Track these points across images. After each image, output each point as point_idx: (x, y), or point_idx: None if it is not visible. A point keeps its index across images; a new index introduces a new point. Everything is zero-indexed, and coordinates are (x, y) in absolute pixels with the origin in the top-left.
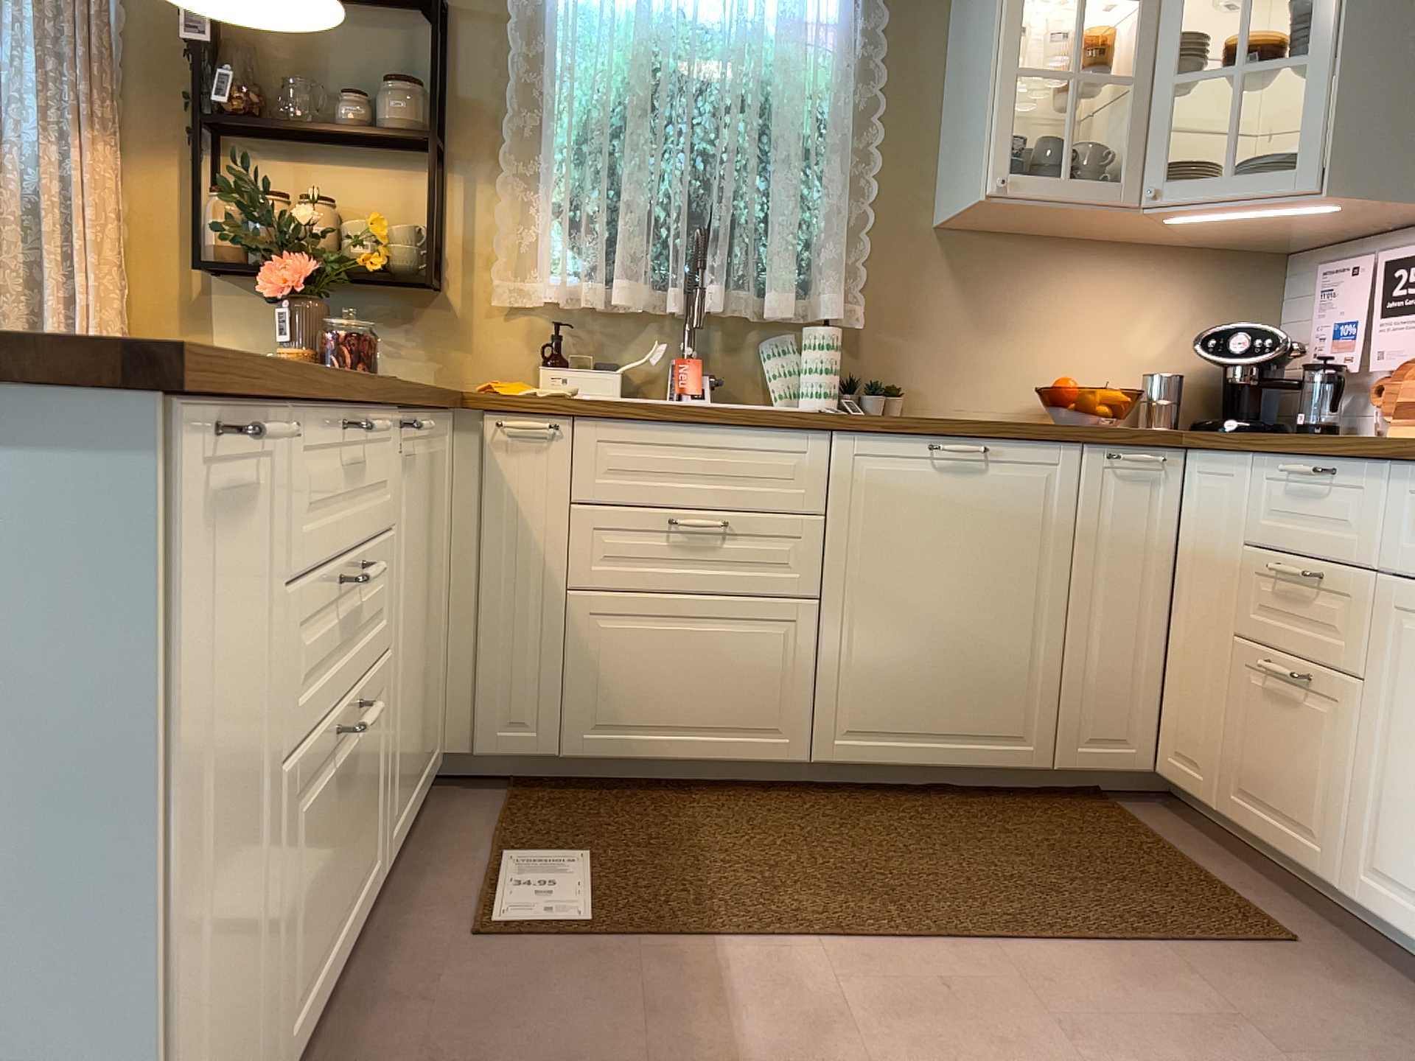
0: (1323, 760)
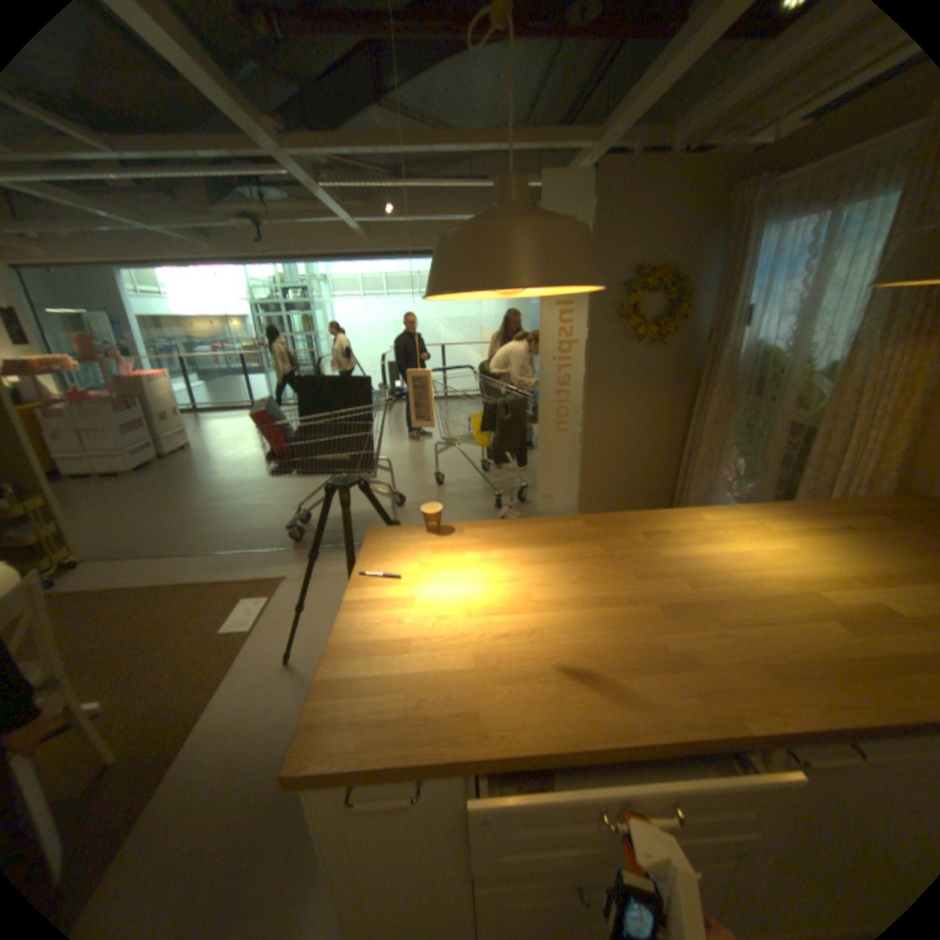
0: None
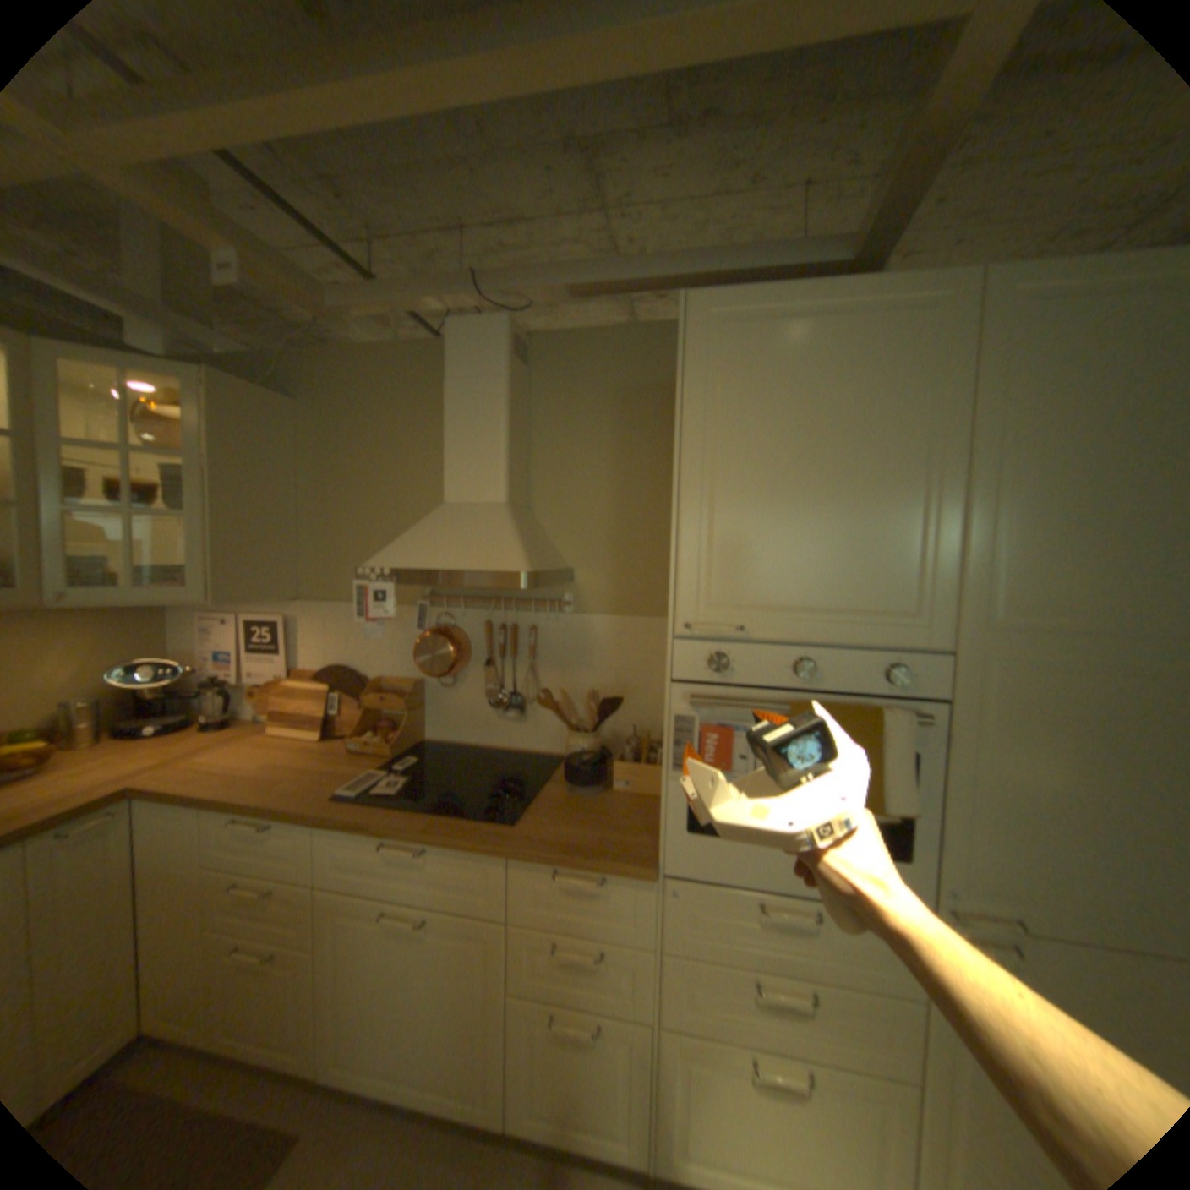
0: (290, 1006)
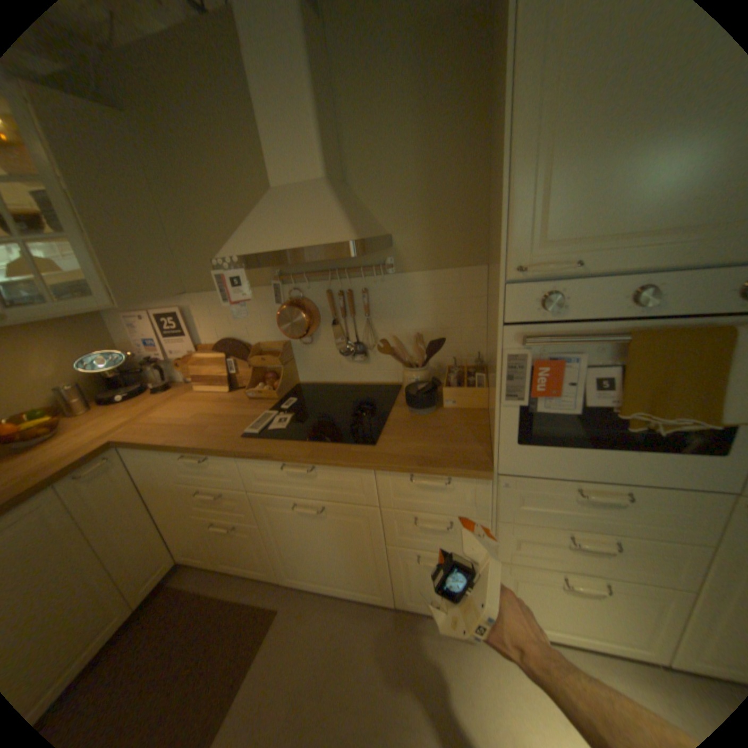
0: (252, 549)
